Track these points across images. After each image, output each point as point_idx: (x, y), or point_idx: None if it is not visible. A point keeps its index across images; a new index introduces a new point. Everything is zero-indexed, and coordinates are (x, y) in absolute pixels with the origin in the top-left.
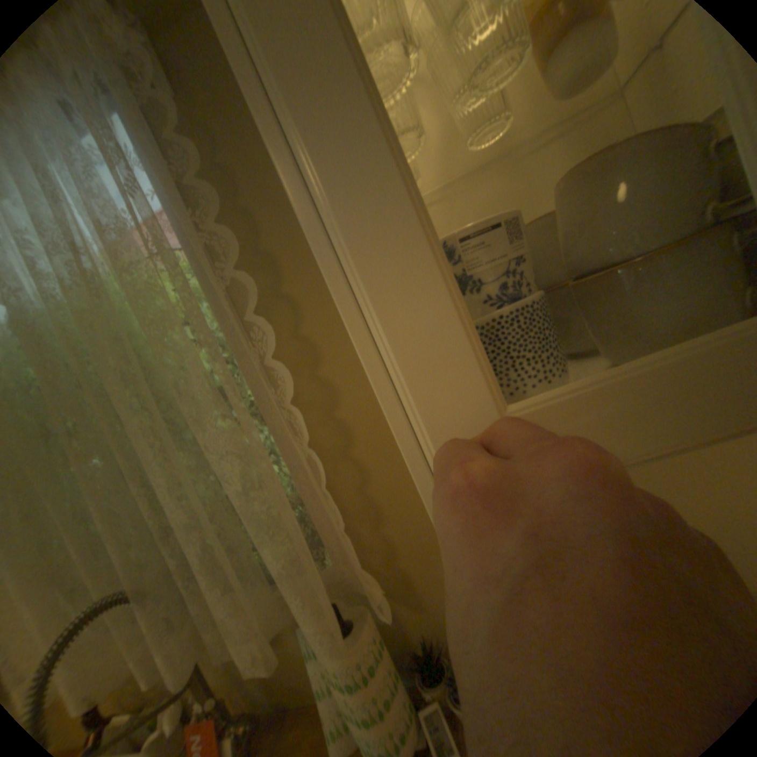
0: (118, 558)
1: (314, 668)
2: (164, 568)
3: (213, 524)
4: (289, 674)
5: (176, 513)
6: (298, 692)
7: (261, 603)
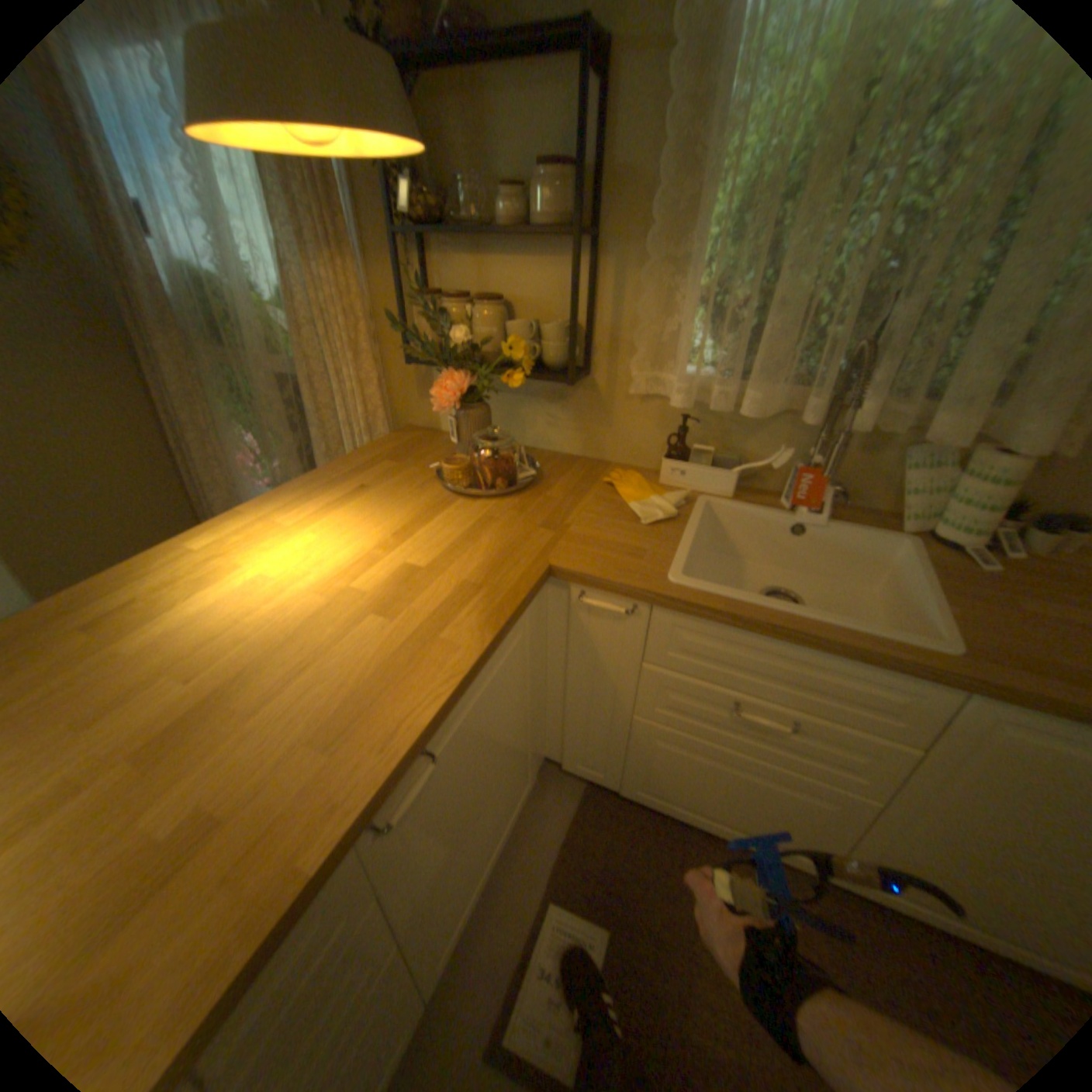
0: (817, 312)
1: (924, 472)
2: (870, 338)
3: (948, 319)
4: (864, 475)
5: (923, 293)
6: (858, 491)
7: (918, 408)
